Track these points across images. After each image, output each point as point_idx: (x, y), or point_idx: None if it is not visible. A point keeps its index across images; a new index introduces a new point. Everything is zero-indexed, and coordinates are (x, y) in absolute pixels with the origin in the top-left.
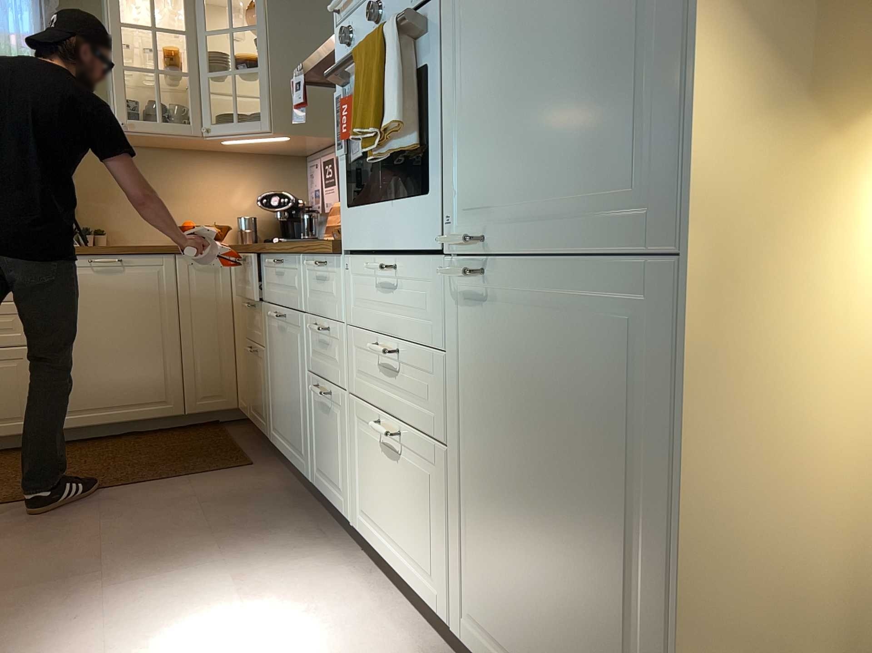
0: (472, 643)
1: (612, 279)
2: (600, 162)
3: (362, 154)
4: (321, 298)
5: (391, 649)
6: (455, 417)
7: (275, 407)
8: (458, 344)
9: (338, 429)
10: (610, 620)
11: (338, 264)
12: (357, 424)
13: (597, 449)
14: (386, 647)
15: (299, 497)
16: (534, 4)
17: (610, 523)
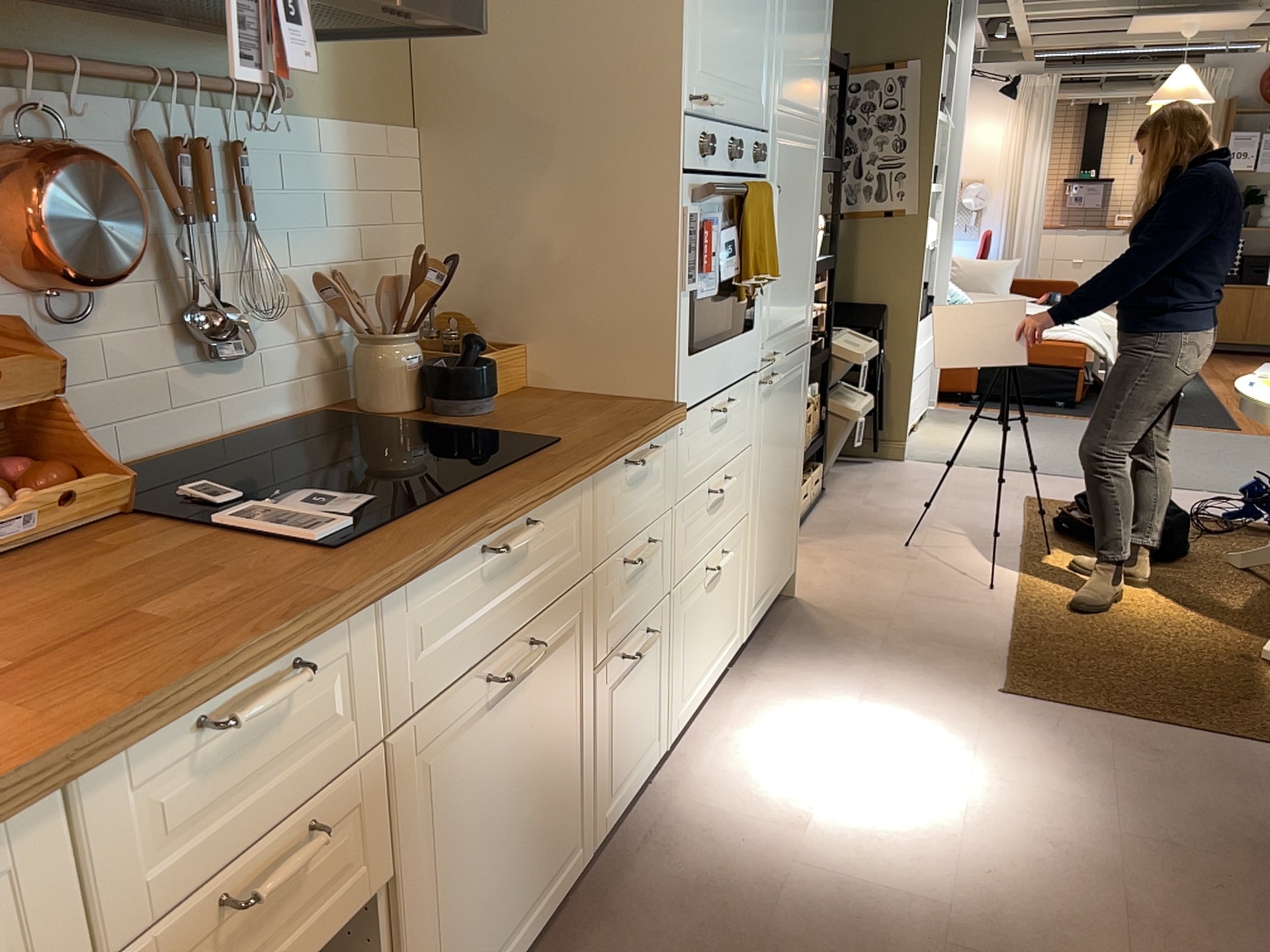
0: (752, 623)
1: (799, 356)
2: (801, 306)
3: (712, 292)
4: (633, 508)
5: (750, 705)
6: (752, 485)
7: (460, 942)
8: (759, 430)
9: (654, 660)
10: (790, 505)
11: (669, 435)
12: (679, 612)
13: (793, 434)
14: (752, 708)
15: (557, 949)
16: (793, 221)
17: (793, 462)
